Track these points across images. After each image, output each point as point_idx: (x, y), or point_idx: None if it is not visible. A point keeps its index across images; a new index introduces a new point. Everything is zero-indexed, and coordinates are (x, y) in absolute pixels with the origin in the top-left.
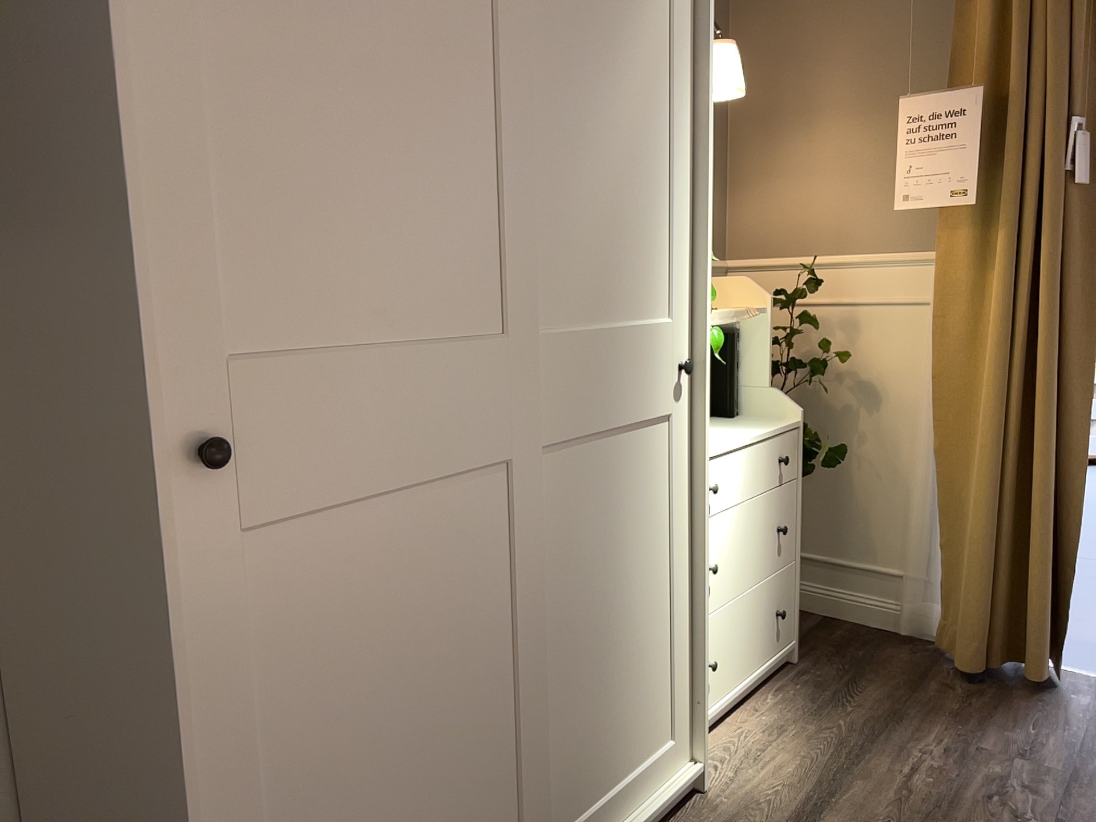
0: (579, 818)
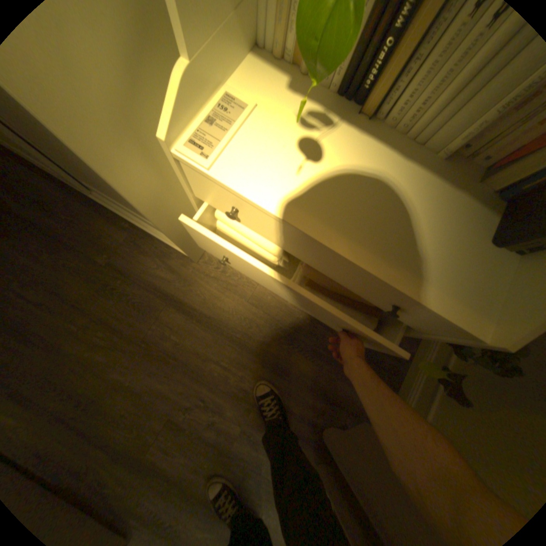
0: (105, 197)
